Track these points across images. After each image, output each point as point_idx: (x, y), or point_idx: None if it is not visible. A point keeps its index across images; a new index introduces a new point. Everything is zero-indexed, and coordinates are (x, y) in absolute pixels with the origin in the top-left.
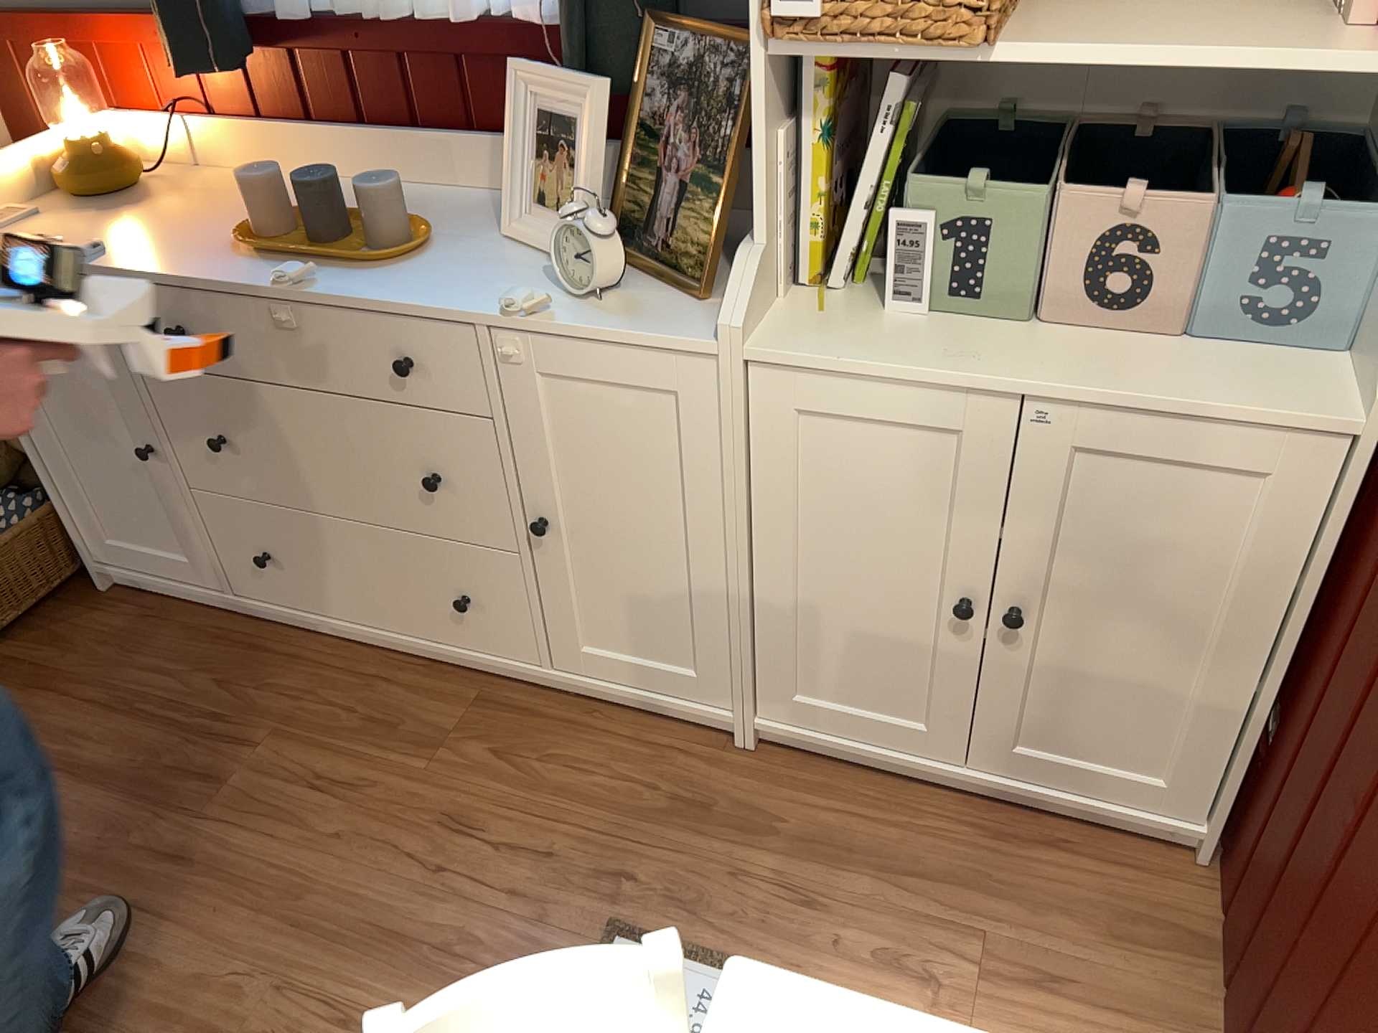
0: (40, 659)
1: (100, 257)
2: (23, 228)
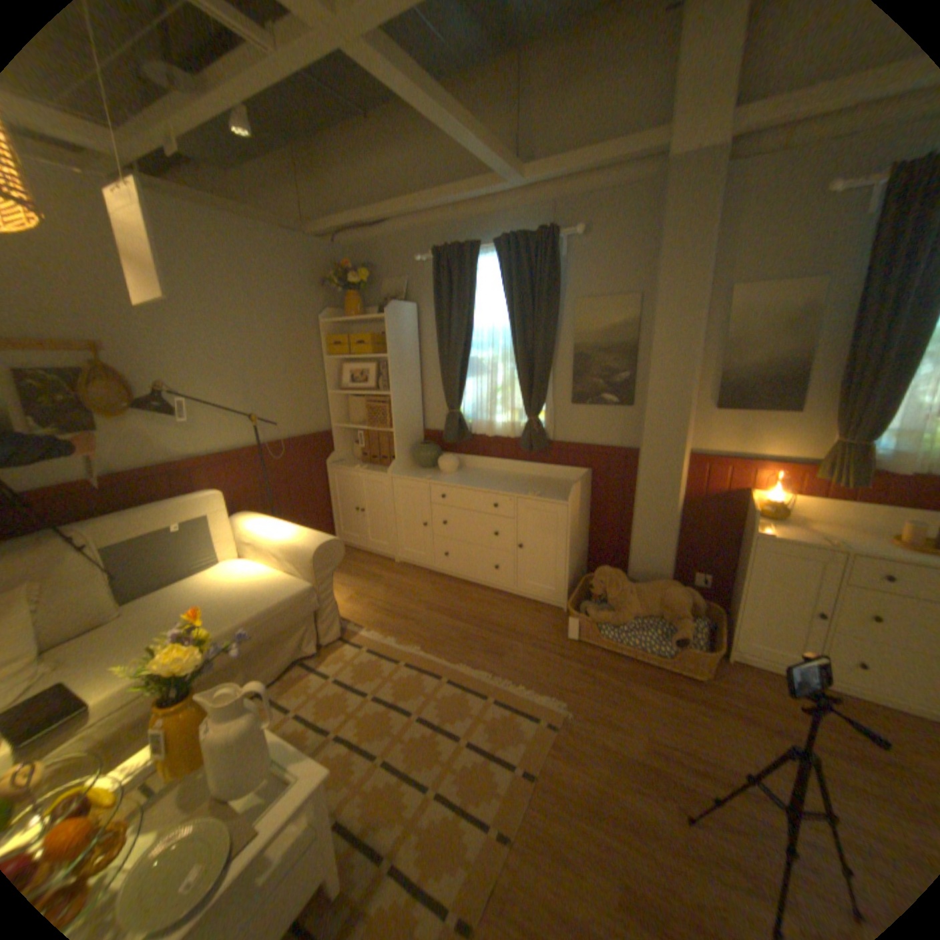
0: (735, 692)
1: (845, 544)
2: (773, 527)
